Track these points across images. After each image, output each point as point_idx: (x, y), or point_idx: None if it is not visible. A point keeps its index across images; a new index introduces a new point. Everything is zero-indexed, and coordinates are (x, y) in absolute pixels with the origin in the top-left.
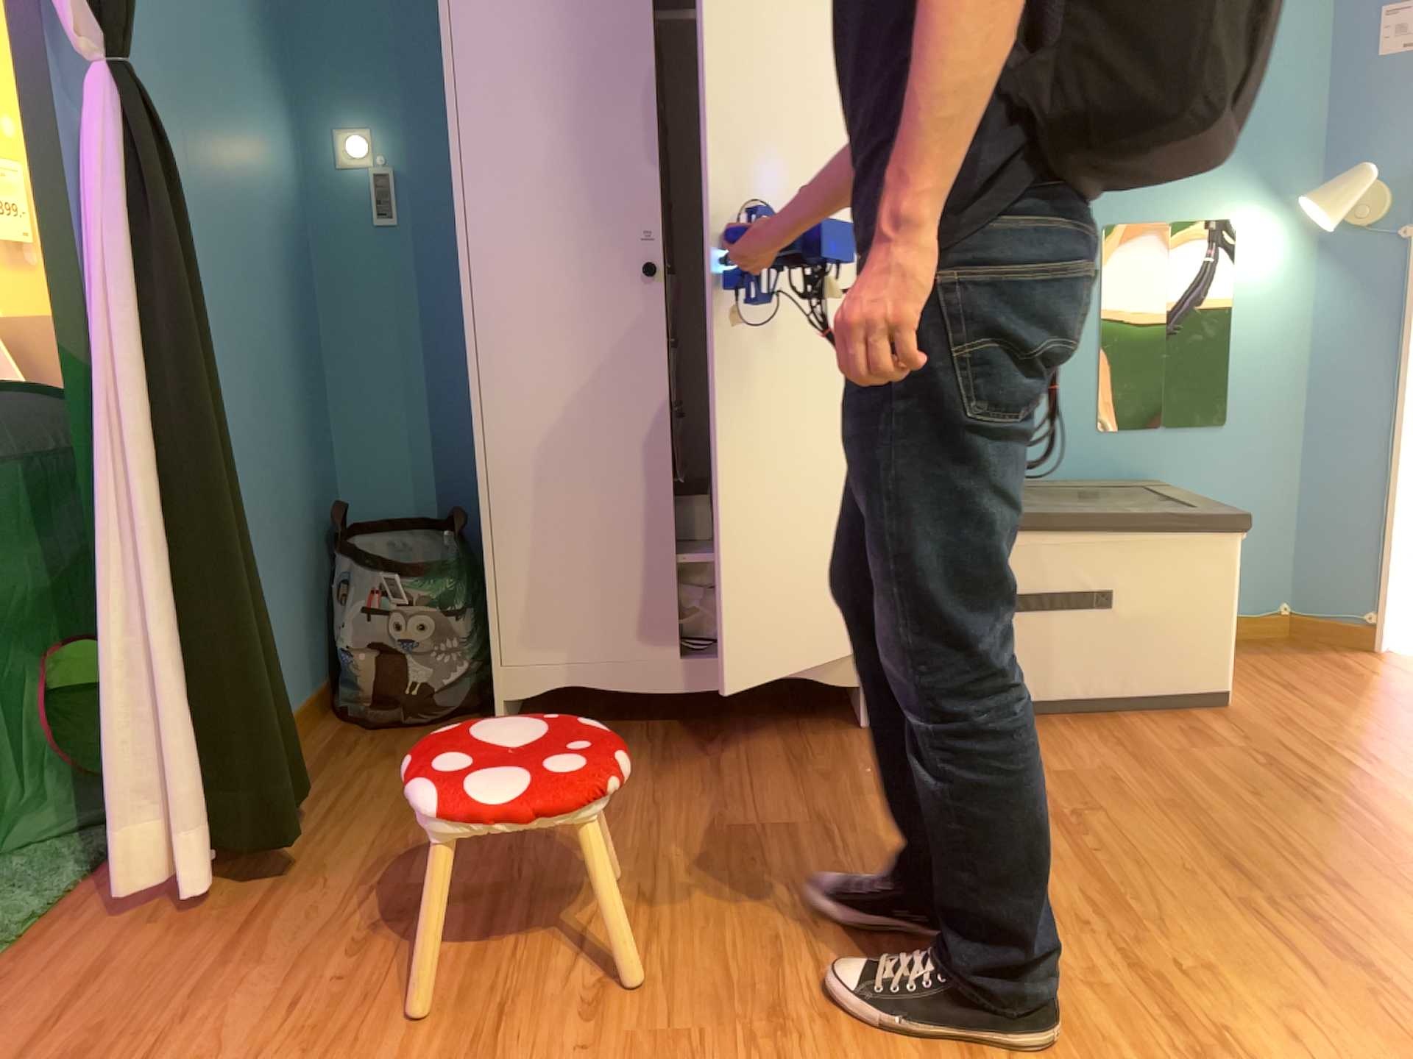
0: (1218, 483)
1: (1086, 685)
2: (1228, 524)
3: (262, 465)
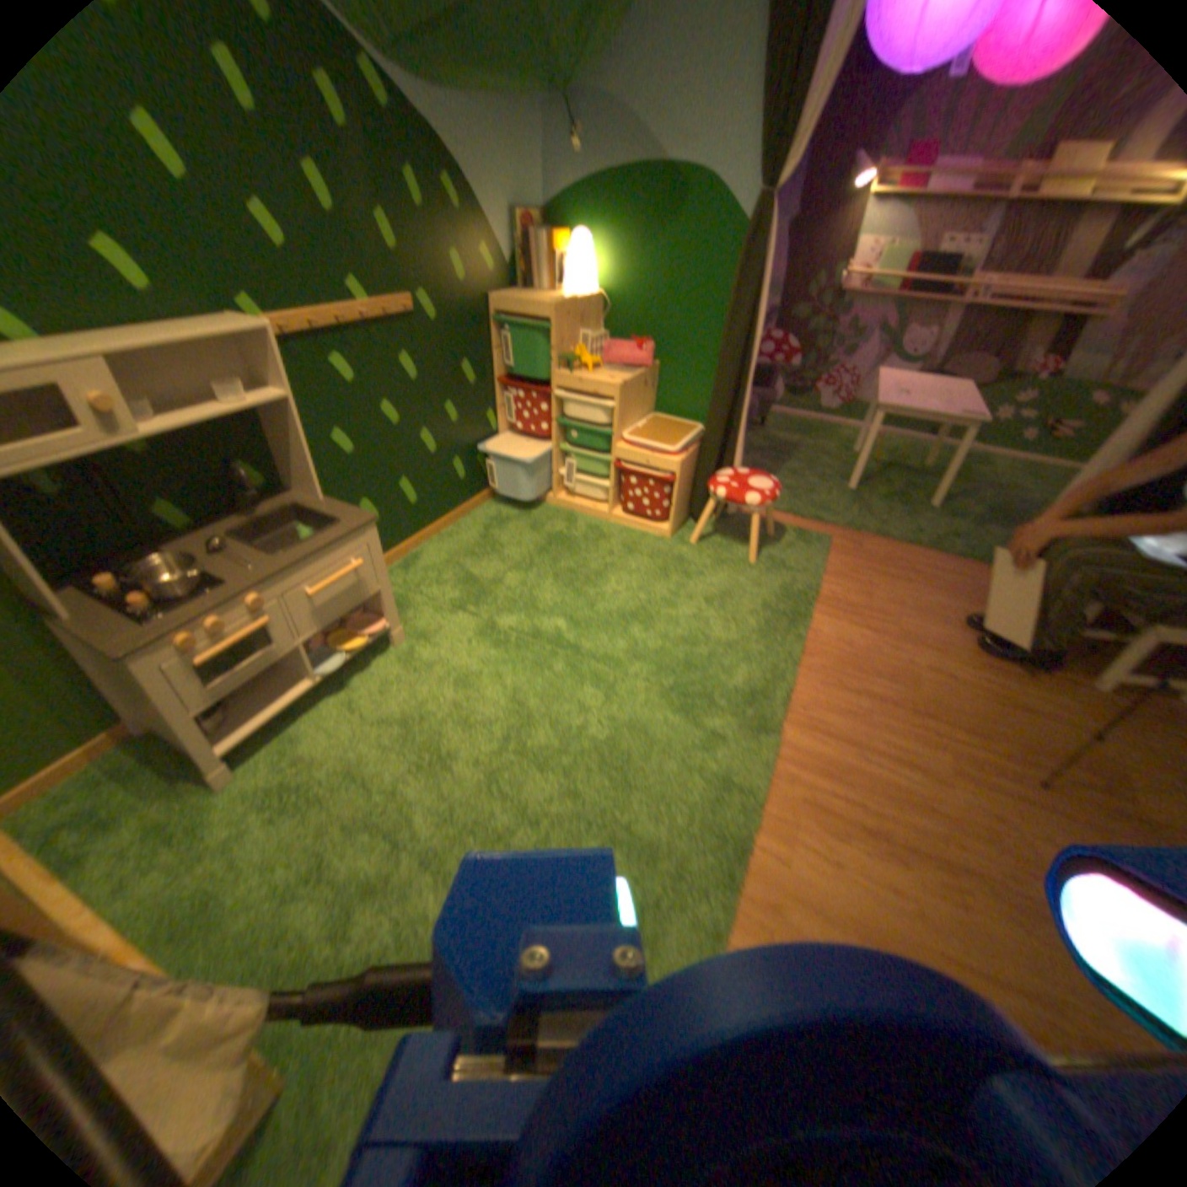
0: None
1: None
2: None
3: None
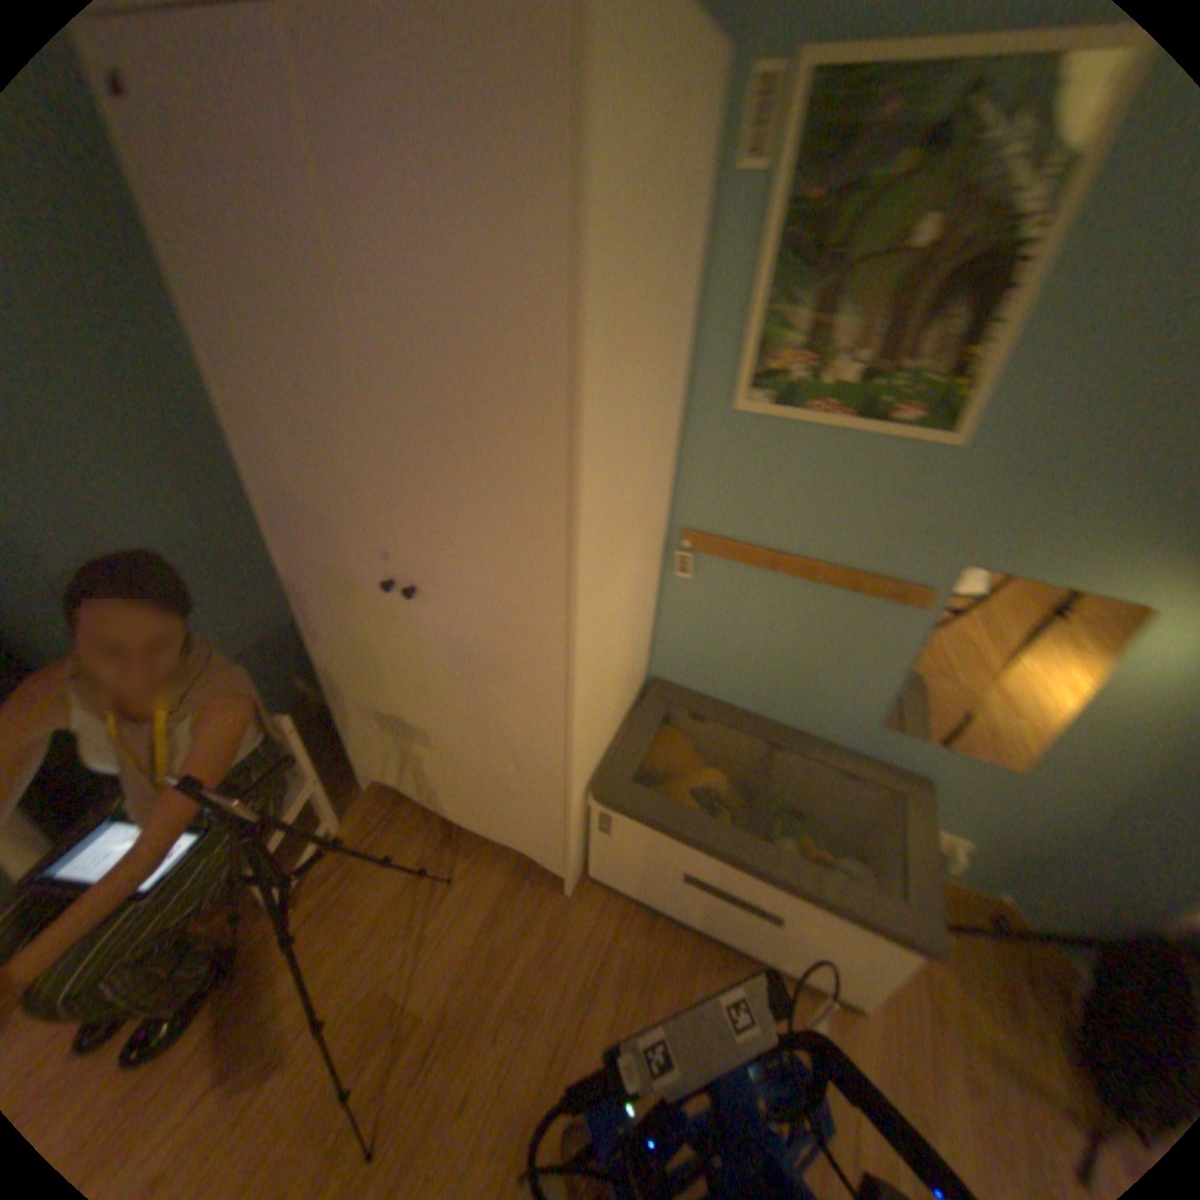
0: (992, 807)
1: (745, 952)
2: (916, 954)
3: (222, 599)
